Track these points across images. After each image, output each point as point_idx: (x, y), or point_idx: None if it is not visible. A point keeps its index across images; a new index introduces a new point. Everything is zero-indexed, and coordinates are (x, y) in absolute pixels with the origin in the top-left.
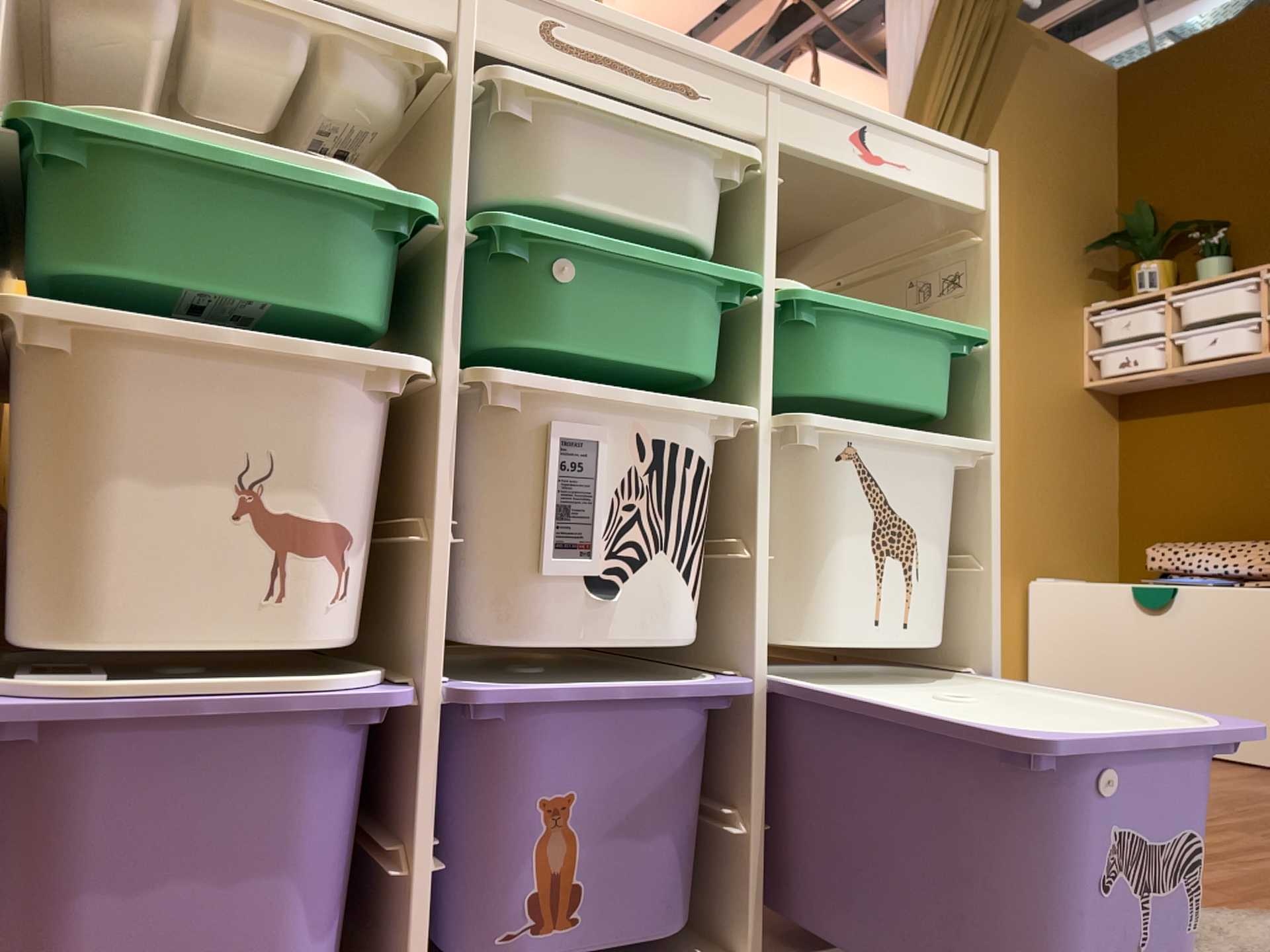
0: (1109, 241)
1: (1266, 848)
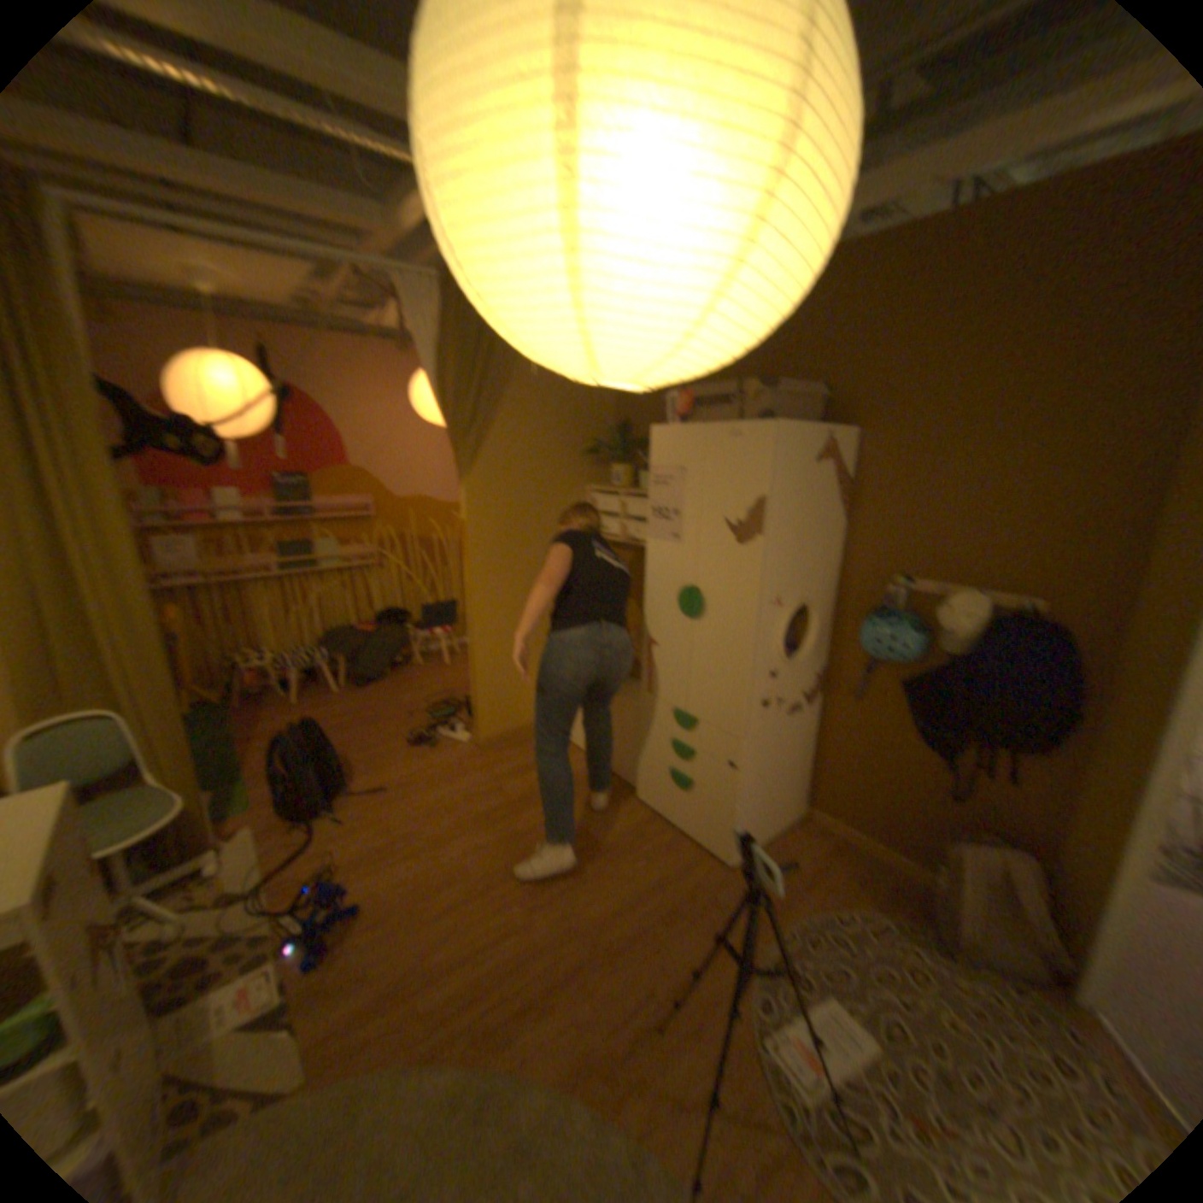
0: (606, 448)
1: (513, 946)
